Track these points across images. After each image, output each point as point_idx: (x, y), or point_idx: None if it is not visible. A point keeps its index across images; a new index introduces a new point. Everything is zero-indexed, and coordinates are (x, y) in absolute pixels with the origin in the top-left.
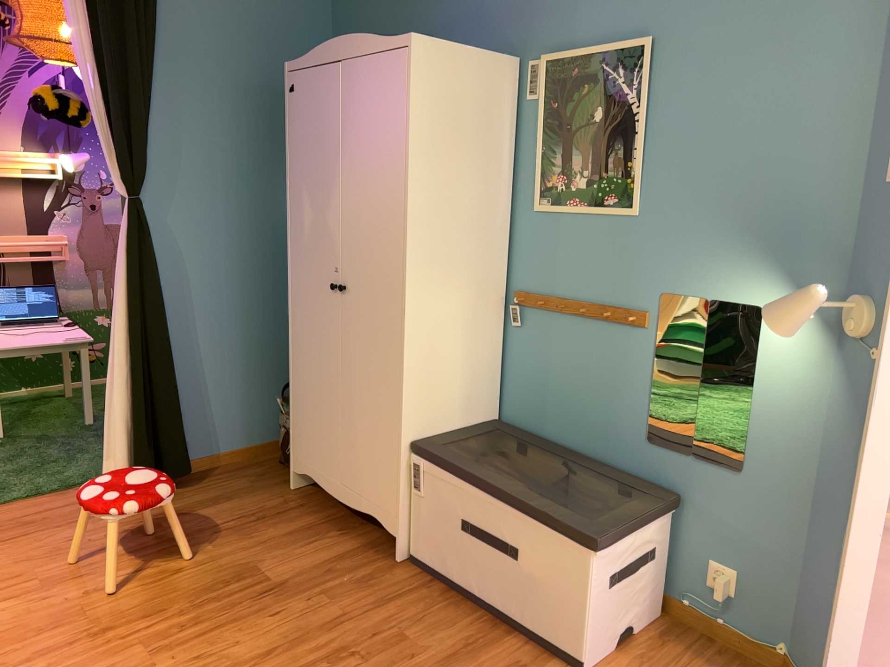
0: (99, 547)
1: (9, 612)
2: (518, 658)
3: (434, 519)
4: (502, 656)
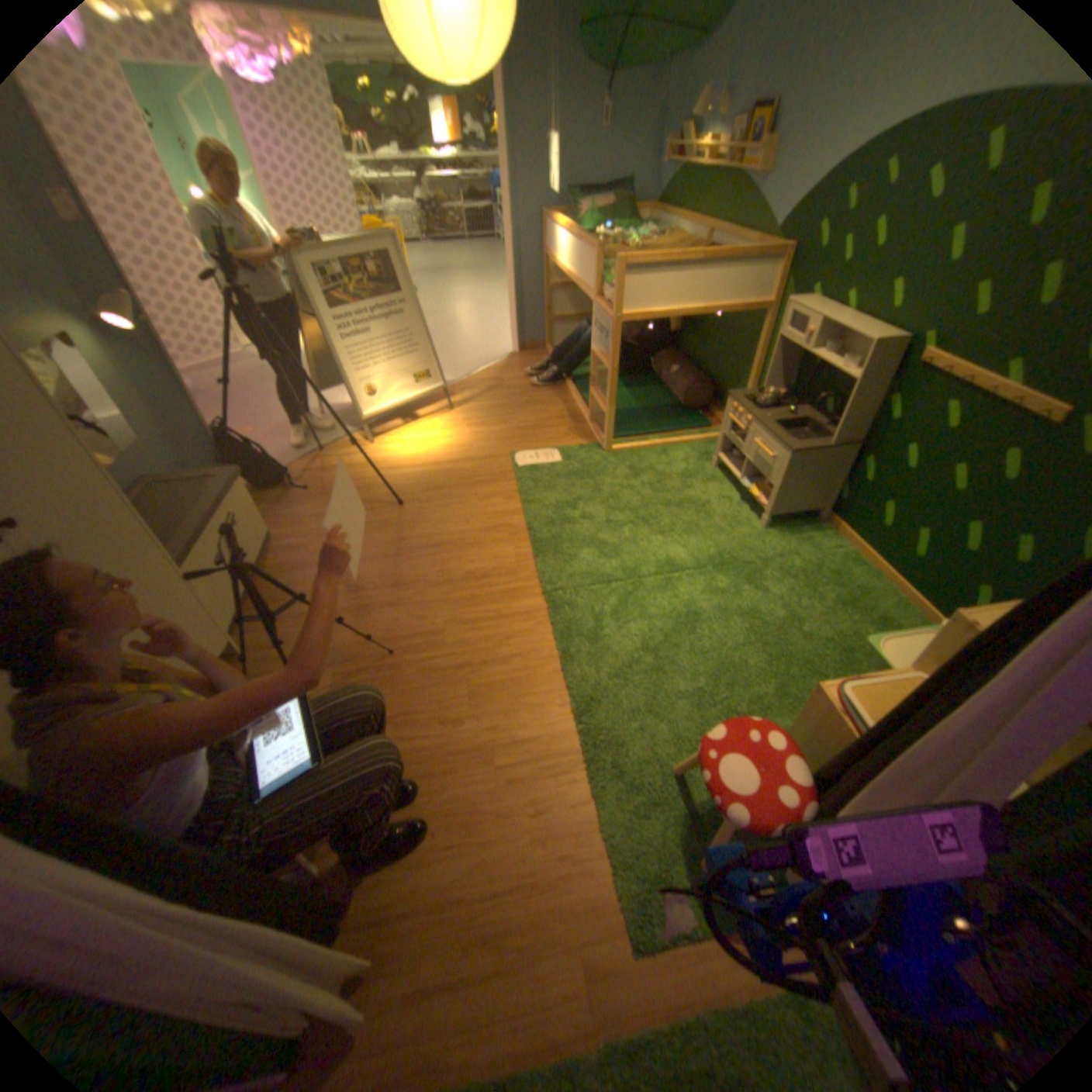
0: (423, 808)
1: (514, 723)
2: (281, 554)
3: (209, 597)
4: (286, 558)
